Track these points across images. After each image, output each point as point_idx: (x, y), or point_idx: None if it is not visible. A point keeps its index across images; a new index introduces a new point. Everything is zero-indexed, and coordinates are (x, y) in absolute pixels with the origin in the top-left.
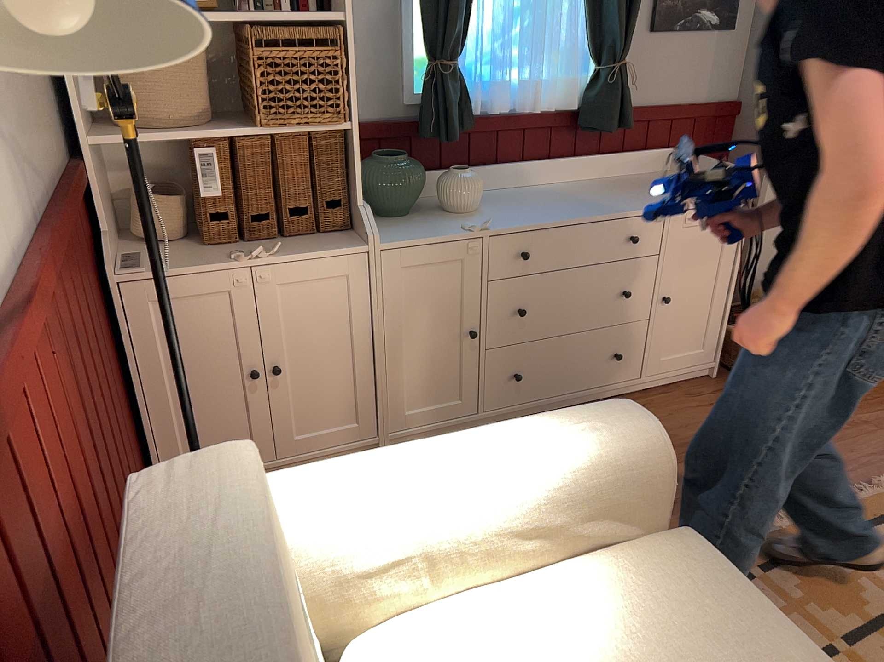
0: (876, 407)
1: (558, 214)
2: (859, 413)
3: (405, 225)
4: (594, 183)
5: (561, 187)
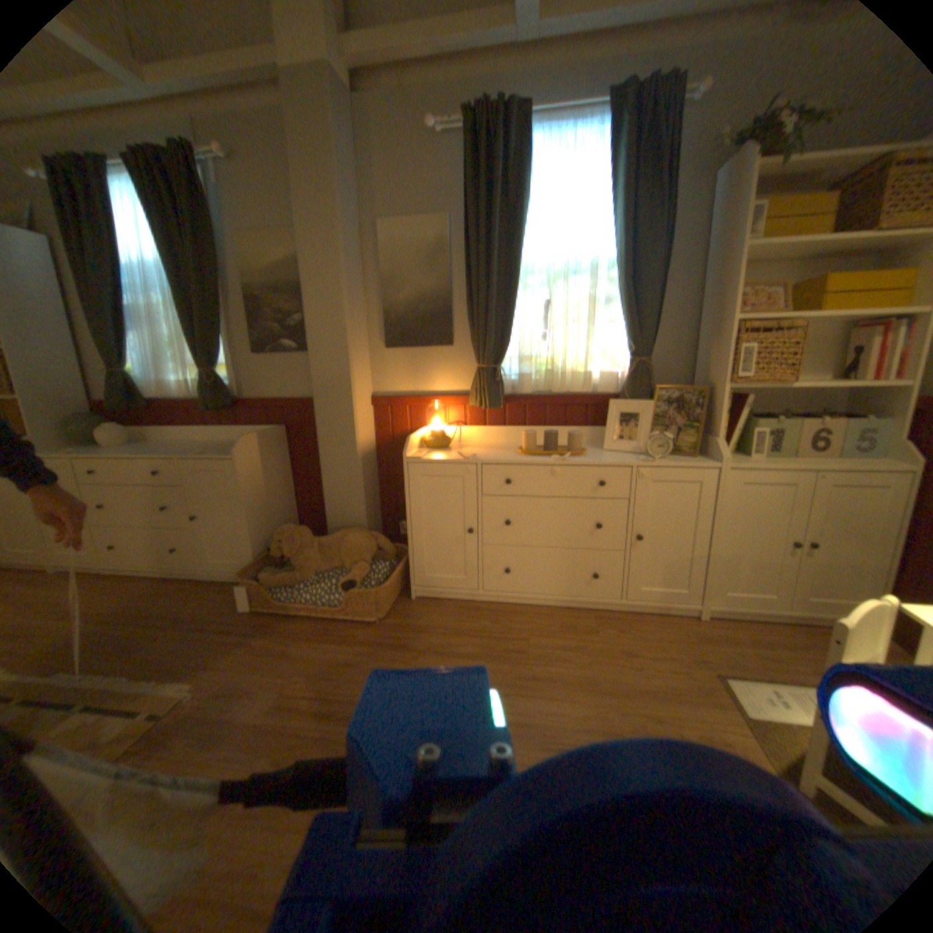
0: (285, 640)
1: (123, 453)
2: (264, 638)
3: (64, 450)
4: (219, 443)
5: (197, 443)
